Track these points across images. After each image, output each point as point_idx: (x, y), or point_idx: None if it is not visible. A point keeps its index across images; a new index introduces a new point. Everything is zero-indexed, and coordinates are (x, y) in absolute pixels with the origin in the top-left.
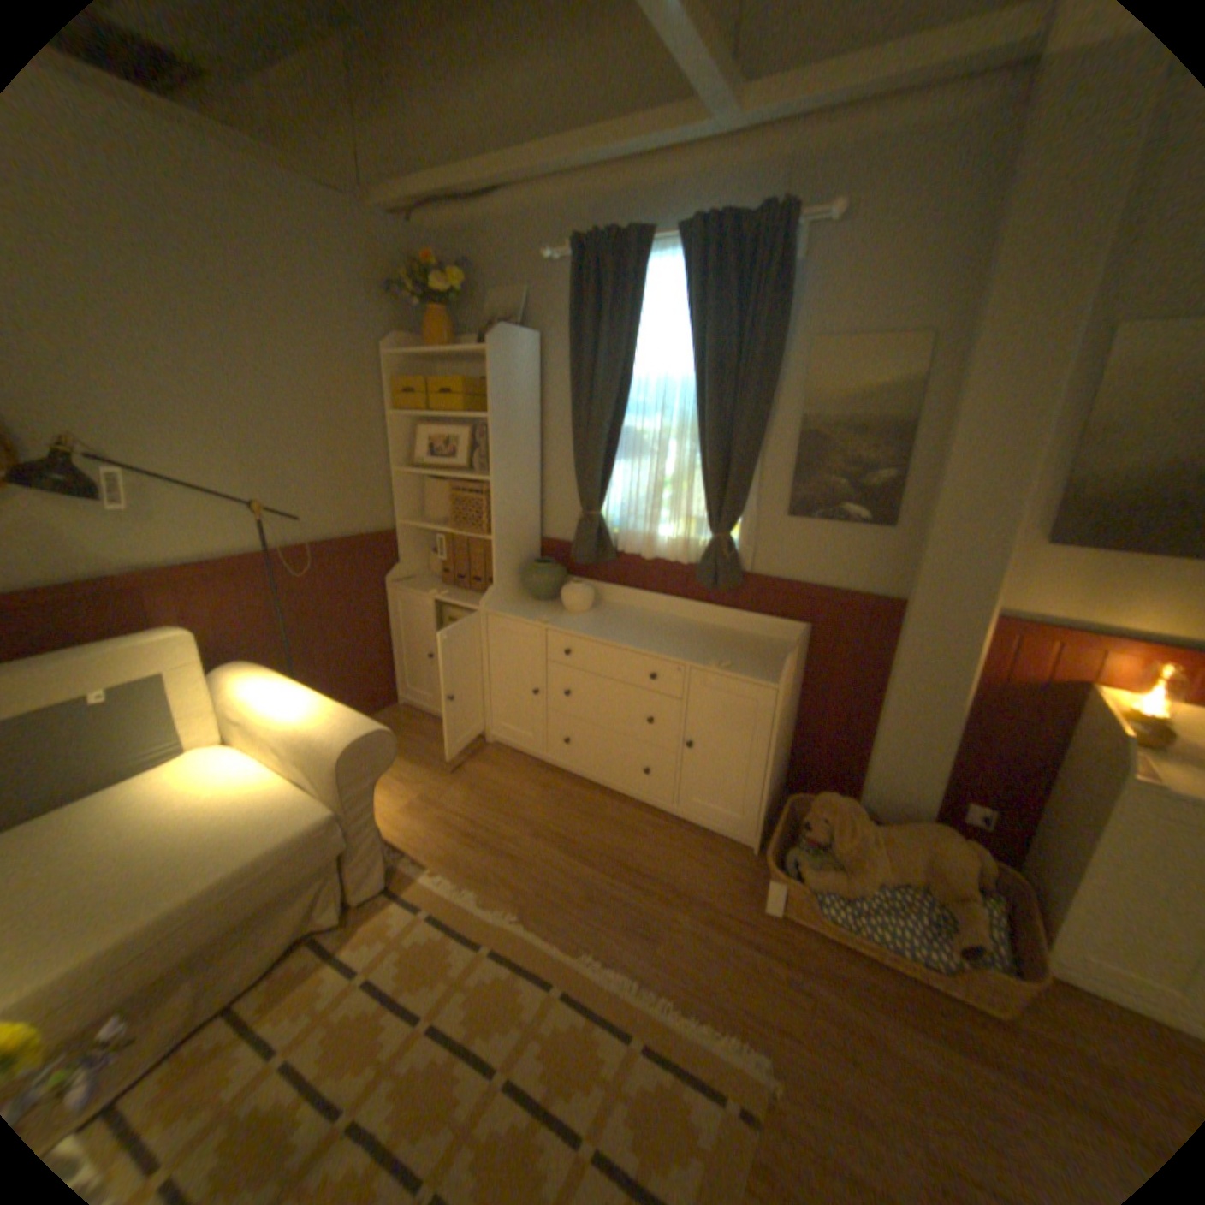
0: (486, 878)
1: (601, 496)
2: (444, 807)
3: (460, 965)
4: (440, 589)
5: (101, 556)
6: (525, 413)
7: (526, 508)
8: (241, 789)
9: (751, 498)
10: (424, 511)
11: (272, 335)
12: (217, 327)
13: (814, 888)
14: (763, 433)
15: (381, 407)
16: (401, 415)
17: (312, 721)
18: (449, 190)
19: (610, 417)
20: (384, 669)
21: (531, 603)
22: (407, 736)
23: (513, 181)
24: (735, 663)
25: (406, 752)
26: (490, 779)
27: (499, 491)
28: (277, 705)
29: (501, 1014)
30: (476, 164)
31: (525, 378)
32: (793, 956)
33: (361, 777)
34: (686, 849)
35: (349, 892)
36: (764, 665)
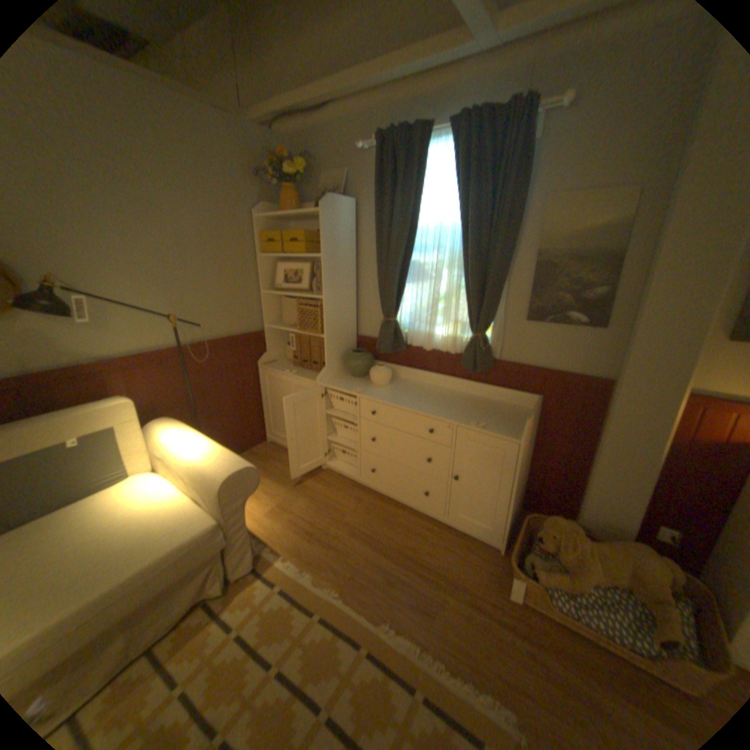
0: (318, 565)
1: (397, 308)
2: (293, 513)
3: (299, 628)
4: (292, 369)
5: (77, 352)
6: (346, 253)
7: (347, 316)
8: (160, 504)
9: (500, 308)
10: (282, 319)
11: (182, 207)
12: (147, 202)
13: (546, 586)
14: (510, 263)
15: (254, 251)
16: (266, 257)
17: (205, 460)
18: (296, 106)
19: (402, 255)
20: (258, 420)
21: (350, 379)
22: (272, 464)
23: (338, 97)
24: (489, 424)
25: (270, 474)
26: (323, 495)
27: (329, 305)
28: (184, 448)
29: (326, 667)
30: (313, 87)
31: (346, 230)
32: (531, 634)
33: (236, 499)
34: (454, 550)
35: (228, 573)
36: (509, 425)
